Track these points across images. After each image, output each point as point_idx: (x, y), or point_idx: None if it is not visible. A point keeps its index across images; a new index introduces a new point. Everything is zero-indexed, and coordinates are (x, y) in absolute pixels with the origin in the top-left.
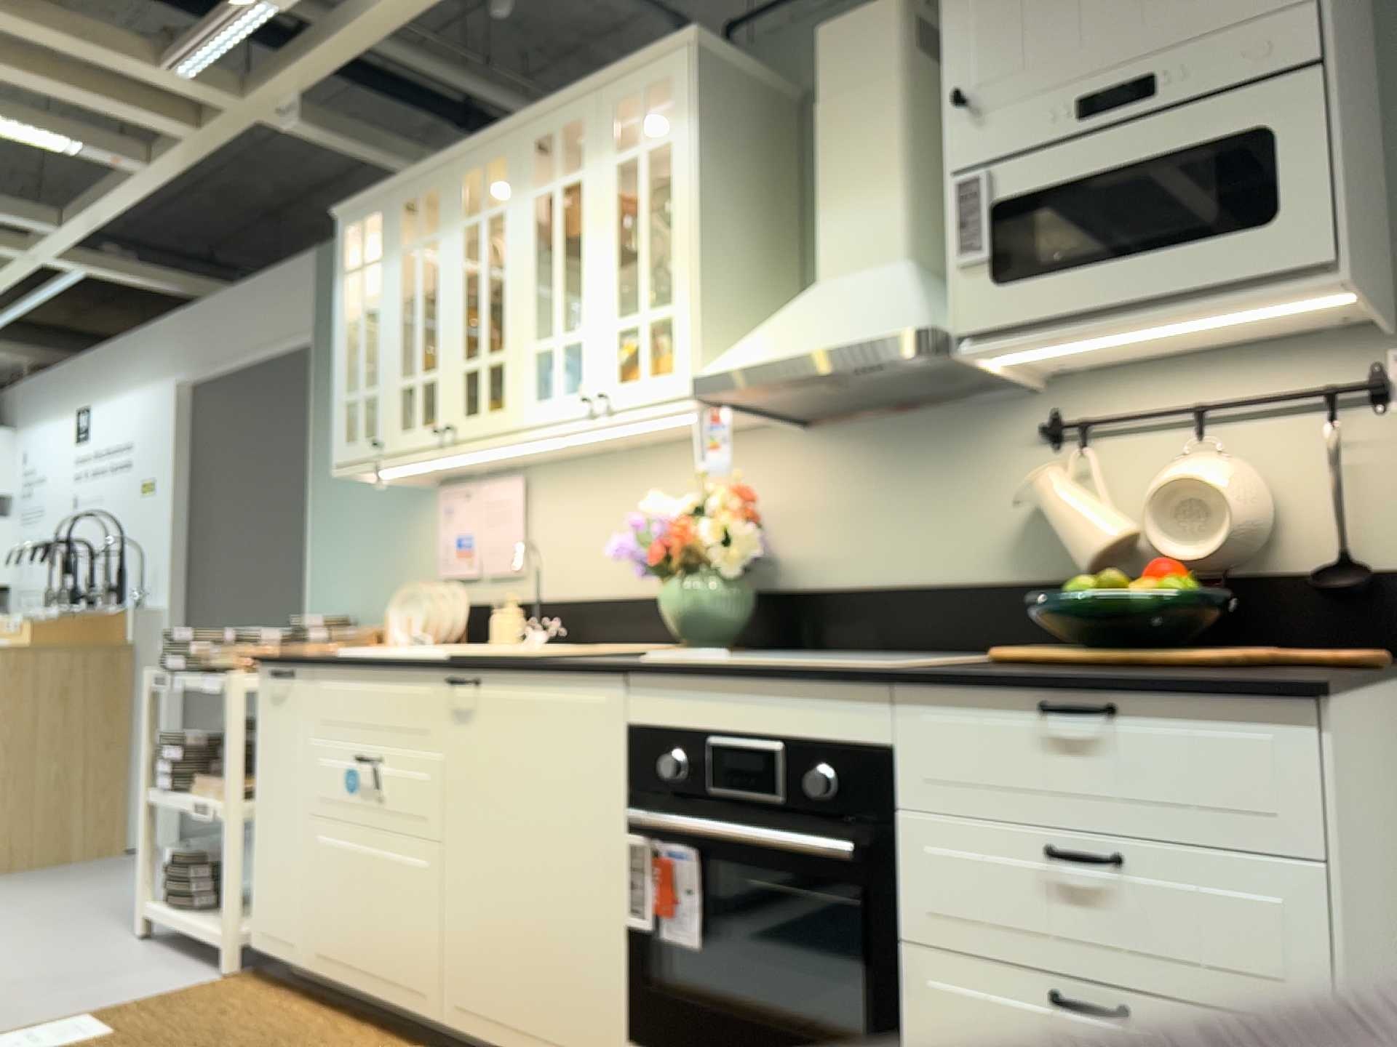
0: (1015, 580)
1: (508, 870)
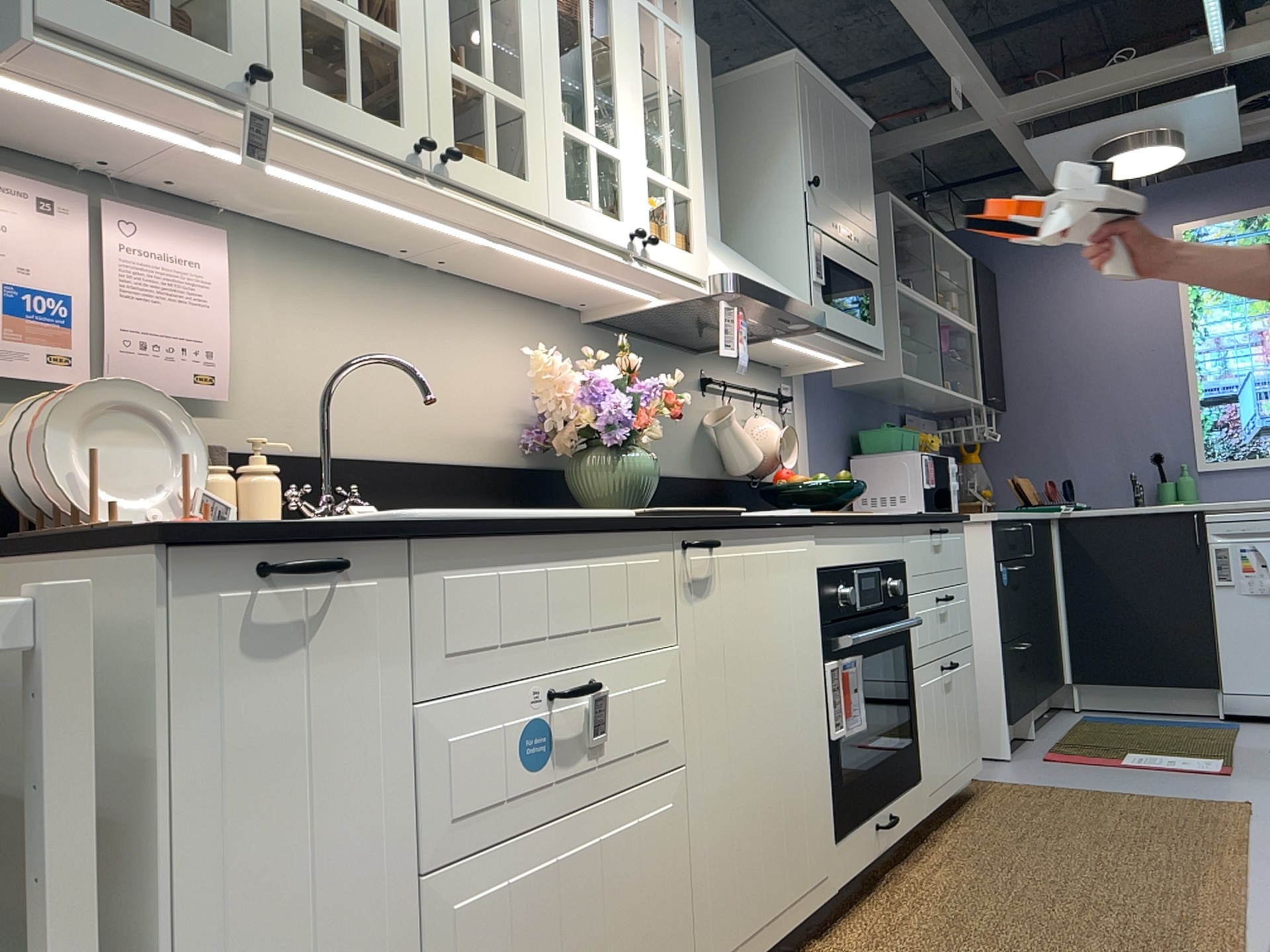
0: (697, 476)
1: (754, 749)
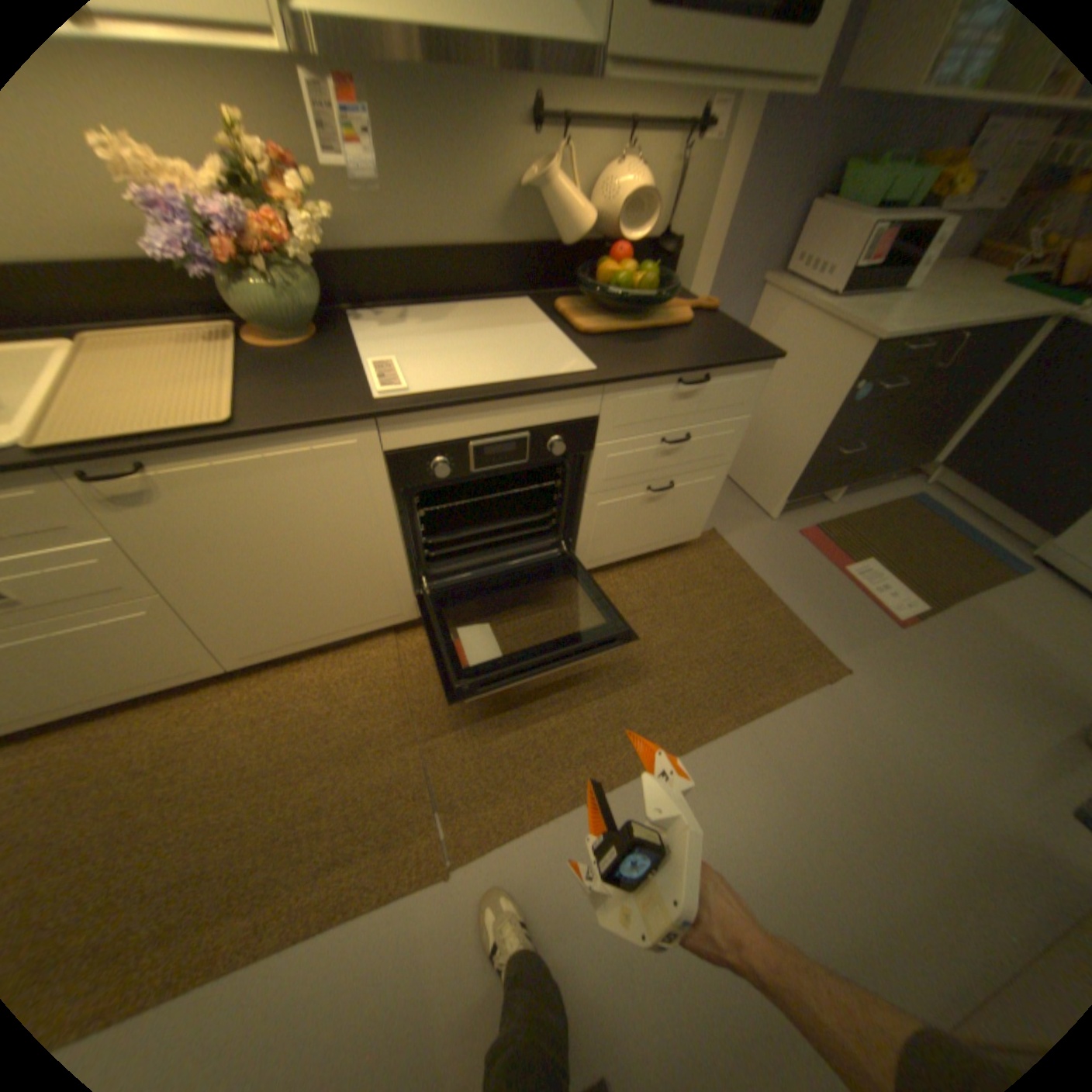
0: (506, 240)
1: (270, 575)
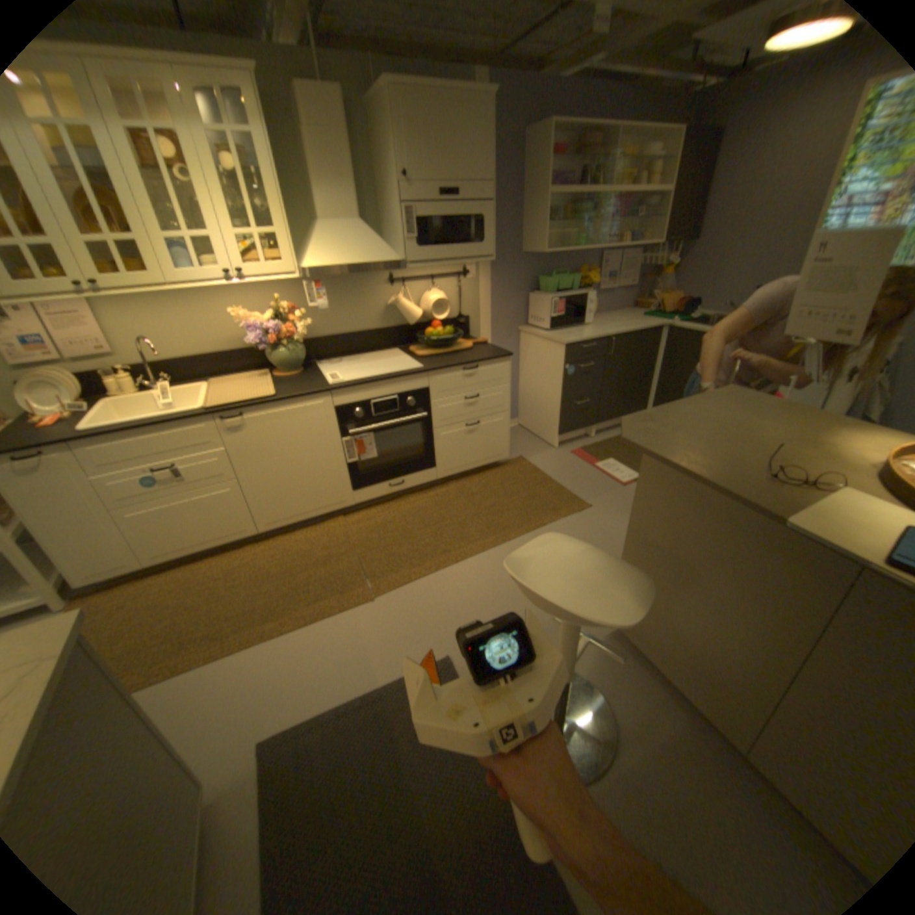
0: (384, 327)
1: (285, 471)
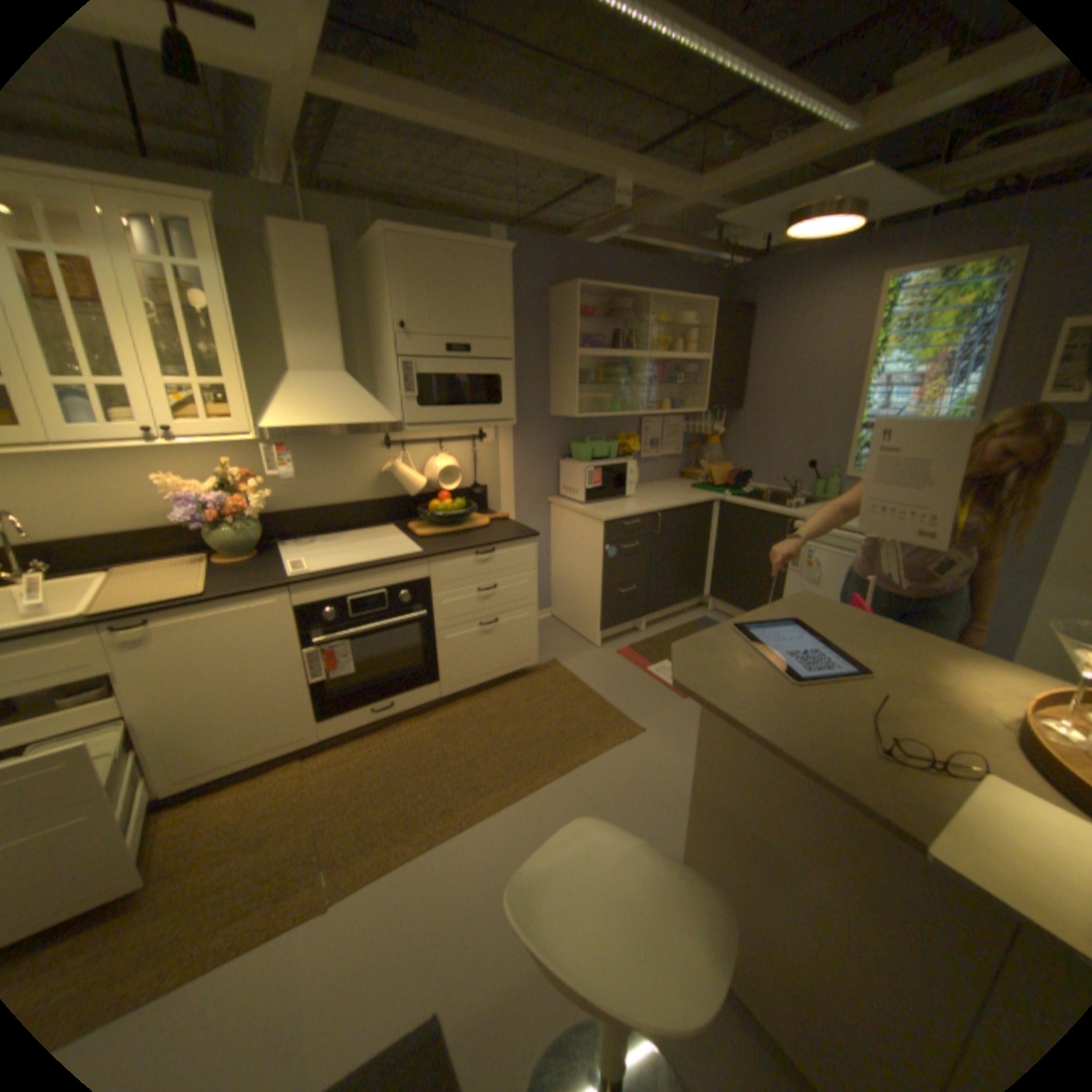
0: (377, 498)
1: (210, 700)
